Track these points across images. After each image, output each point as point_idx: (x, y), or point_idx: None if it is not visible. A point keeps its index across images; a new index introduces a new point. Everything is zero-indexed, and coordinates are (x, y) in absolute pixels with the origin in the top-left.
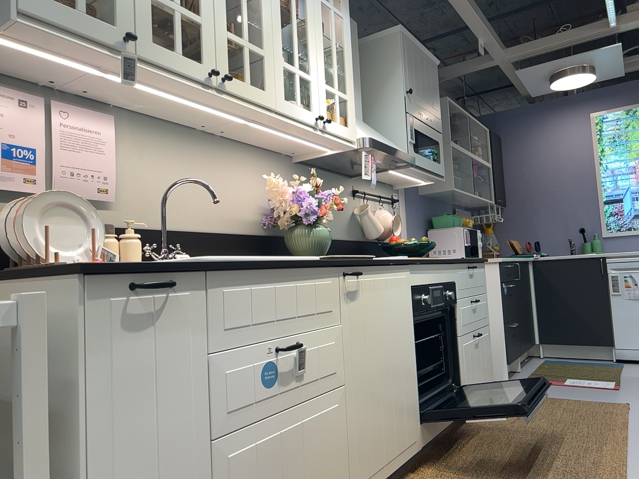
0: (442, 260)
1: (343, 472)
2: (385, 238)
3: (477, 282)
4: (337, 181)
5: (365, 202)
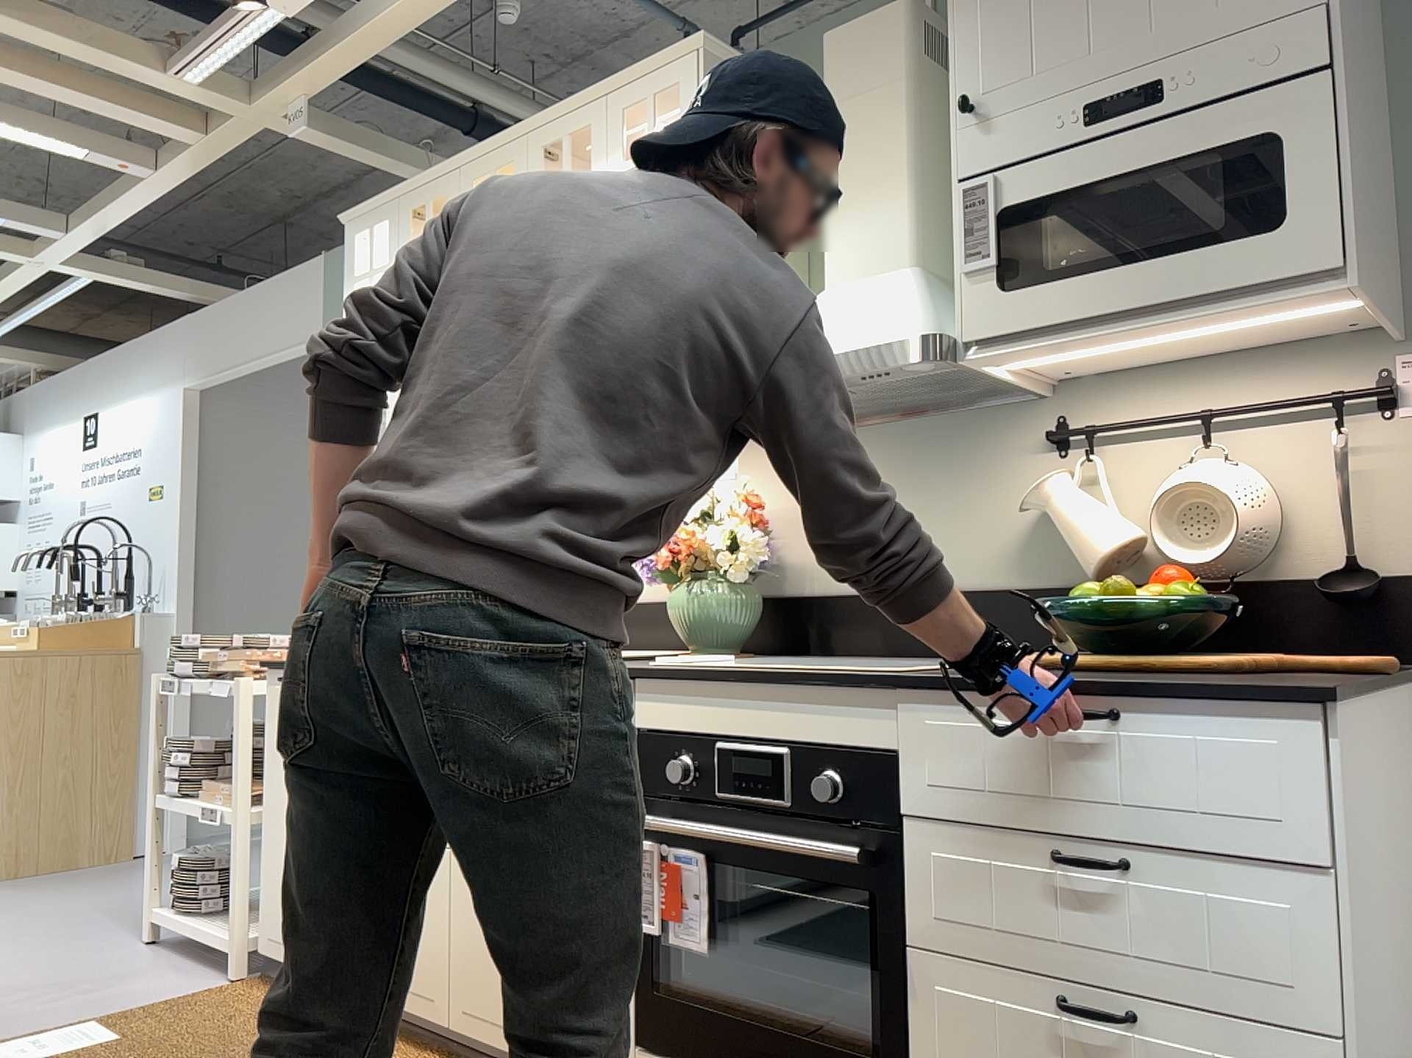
0: (770, 676)
1: (438, 968)
2: (1194, 569)
3: (1156, 786)
4: (970, 428)
5: (1098, 455)
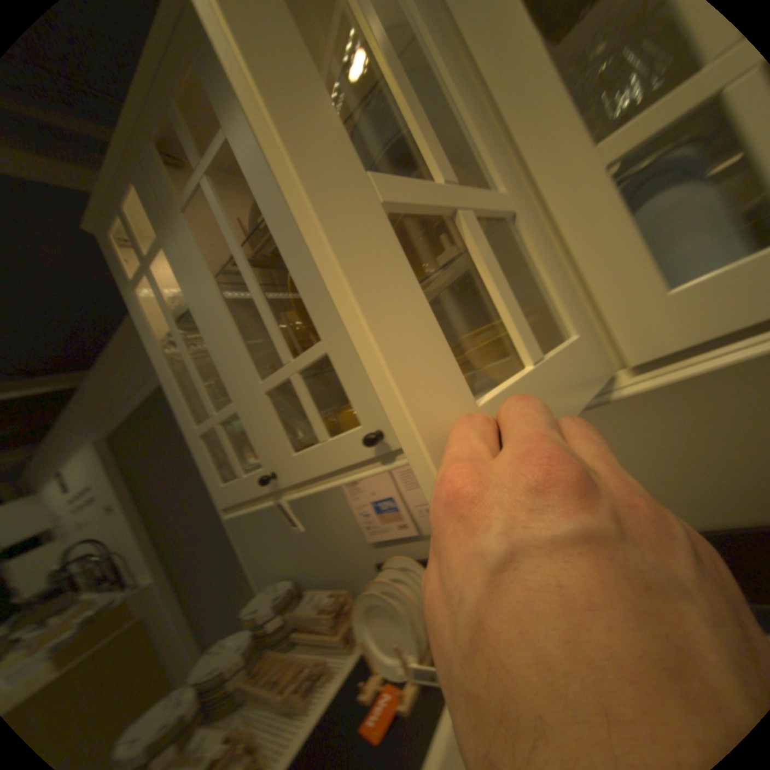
0: None
1: None
2: None
3: None
4: None
5: None
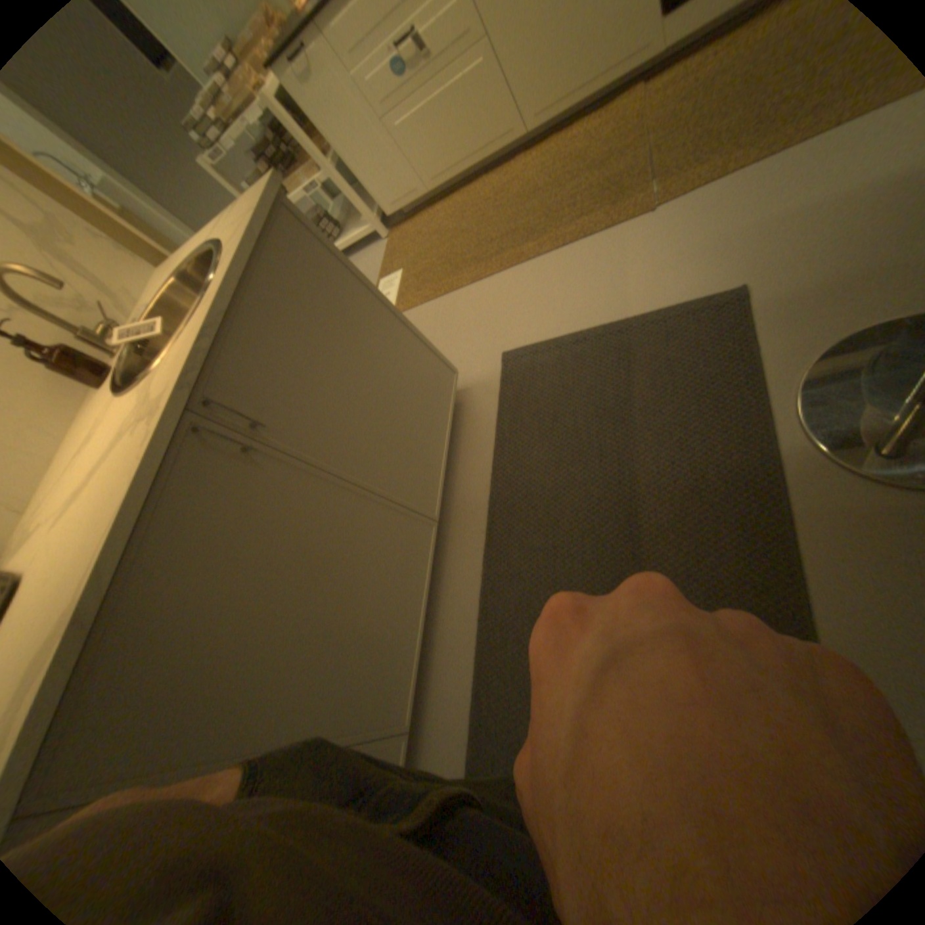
0: None
1: (510, 108)
2: None
3: None
4: None
5: None
